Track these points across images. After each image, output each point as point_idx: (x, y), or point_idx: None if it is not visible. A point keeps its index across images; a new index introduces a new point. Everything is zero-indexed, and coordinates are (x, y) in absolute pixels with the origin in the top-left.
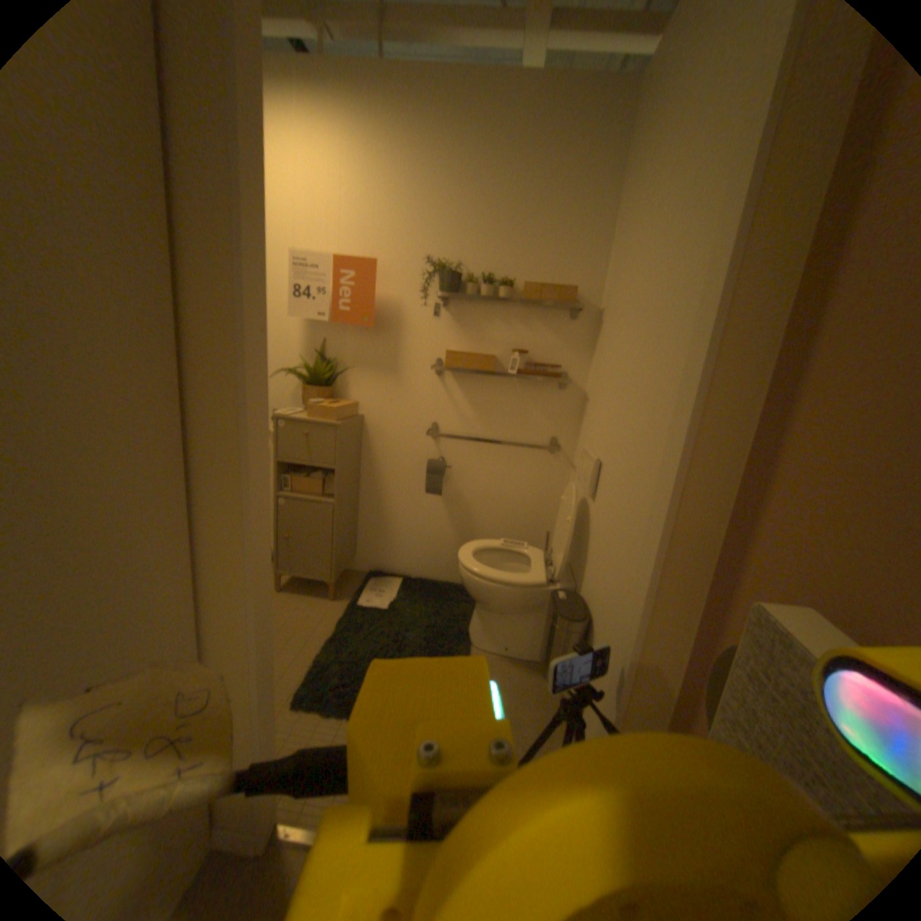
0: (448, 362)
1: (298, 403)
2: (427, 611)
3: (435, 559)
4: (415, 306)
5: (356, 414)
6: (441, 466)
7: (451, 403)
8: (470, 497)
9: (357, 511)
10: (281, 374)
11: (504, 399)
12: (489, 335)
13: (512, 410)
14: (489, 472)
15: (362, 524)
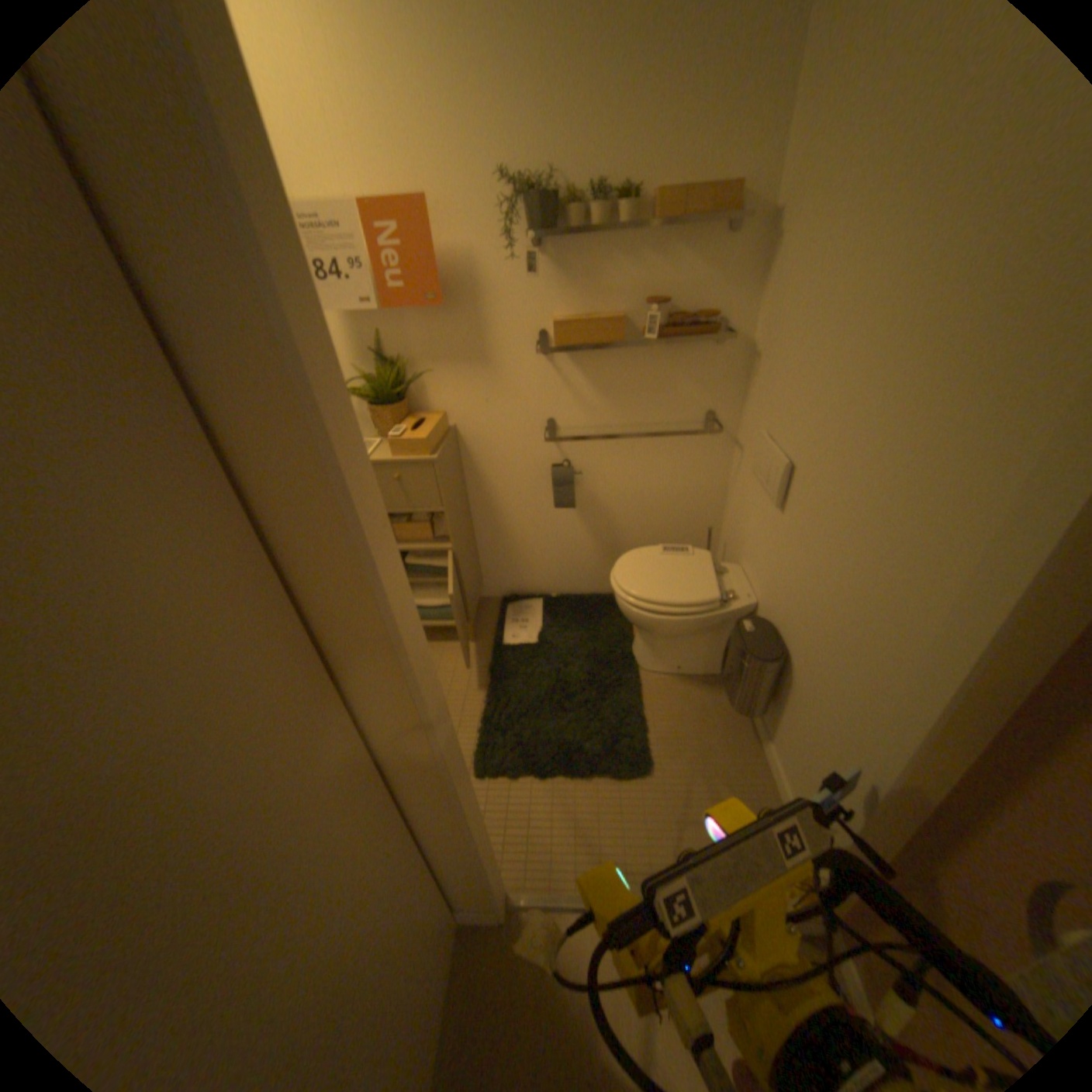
0: (558, 342)
1: (366, 428)
2: (581, 640)
3: (574, 575)
4: (494, 261)
5: (448, 433)
6: (568, 479)
7: (567, 392)
8: (607, 503)
9: (473, 541)
10: None
11: (637, 375)
12: (608, 286)
13: (651, 388)
14: (627, 471)
15: (482, 553)
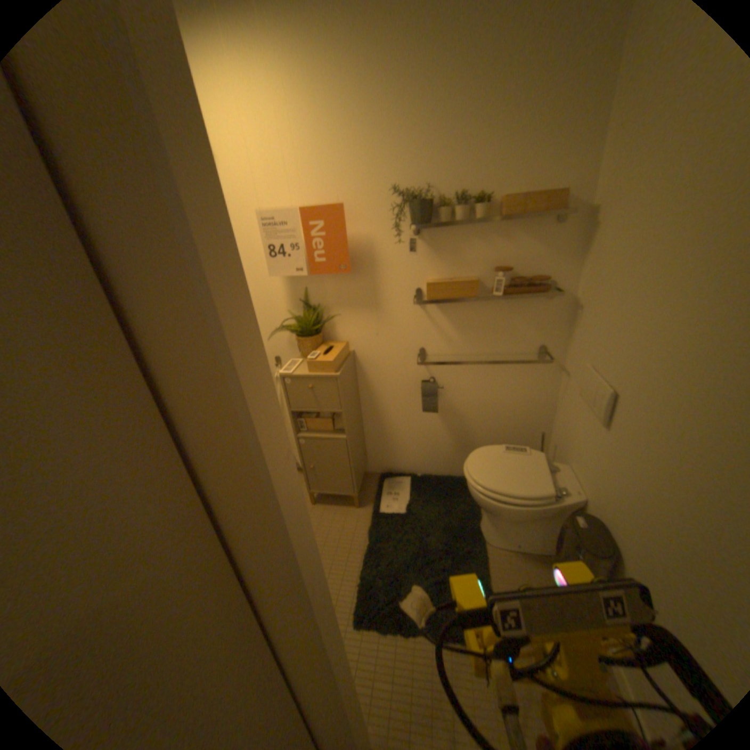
0: (429, 297)
1: (293, 350)
2: (439, 514)
3: (434, 461)
4: (386, 244)
5: (348, 356)
6: (433, 391)
7: (433, 330)
8: (461, 409)
9: (361, 432)
10: (273, 328)
11: (486, 319)
12: (466, 260)
13: (496, 328)
14: (477, 387)
15: (367, 440)
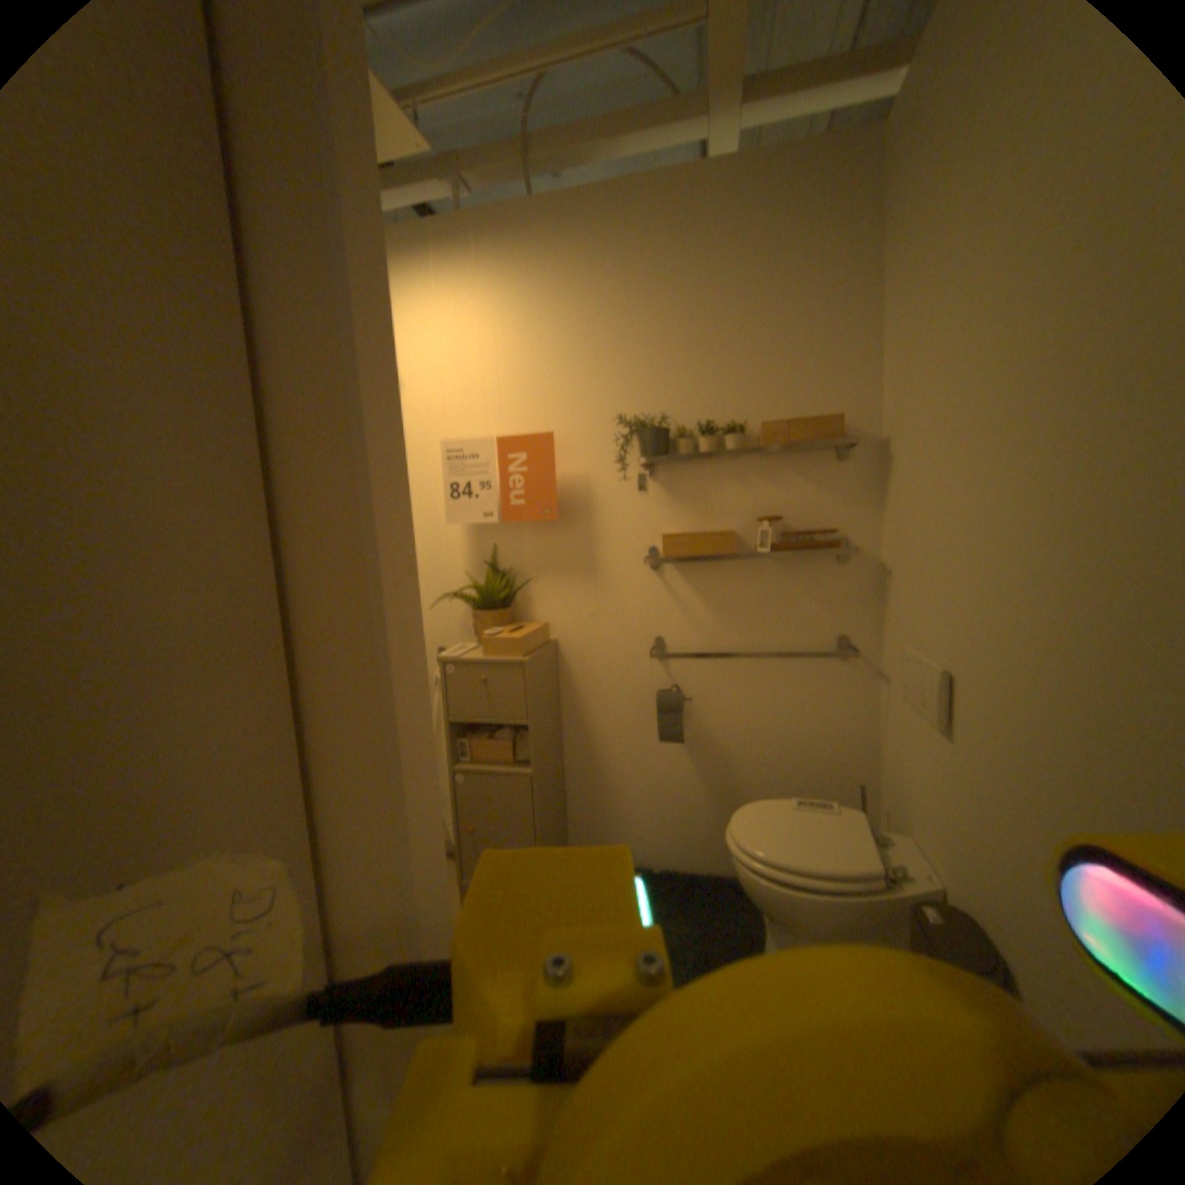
0: (668, 551)
1: (468, 636)
2: (690, 936)
3: (686, 841)
4: (610, 484)
5: (548, 641)
6: (677, 701)
7: (678, 607)
8: (727, 742)
9: (562, 777)
10: (444, 600)
11: (755, 591)
12: (720, 505)
13: (771, 604)
14: (749, 701)
15: (572, 797)
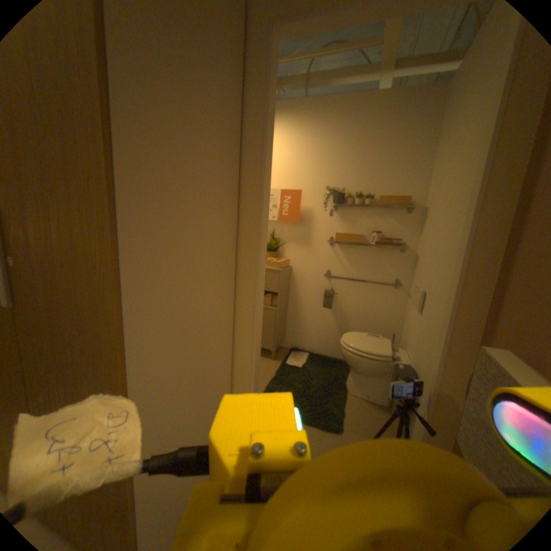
0: (336, 238)
1: None
2: (322, 371)
3: (326, 345)
4: (319, 211)
5: (288, 265)
6: (331, 293)
7: (337, 260)
8: (347, 311)
9: (285, 315)
10: None
11: (367, 258)
12: (359, 224)
13: (372, 263)
14: (358, 298)
15: (287, 323)
